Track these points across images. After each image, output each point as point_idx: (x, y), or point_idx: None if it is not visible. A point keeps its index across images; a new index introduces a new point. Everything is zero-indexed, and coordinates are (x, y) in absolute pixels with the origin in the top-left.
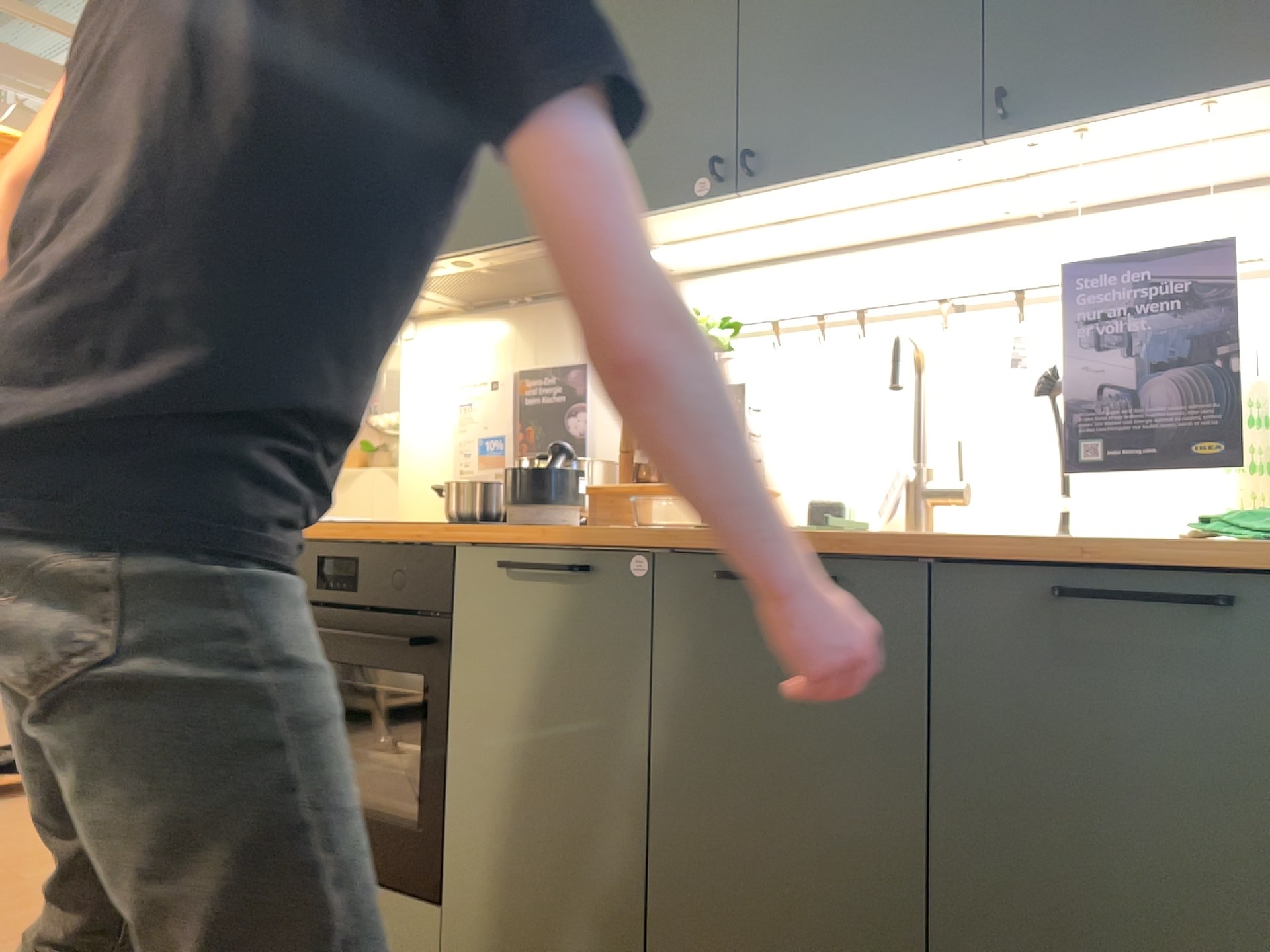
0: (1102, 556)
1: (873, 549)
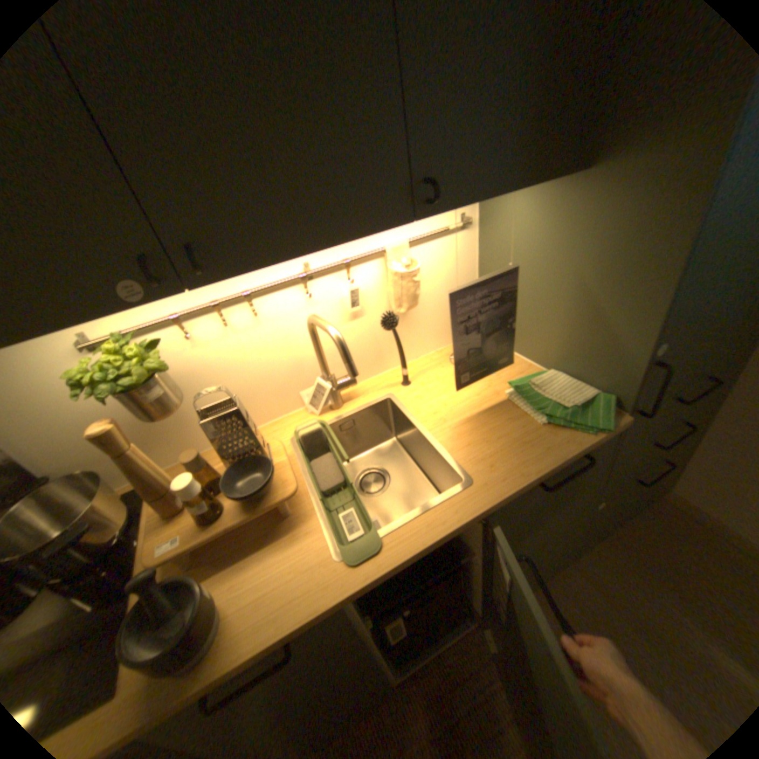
0: (558, 469)
1: (473, 522)
